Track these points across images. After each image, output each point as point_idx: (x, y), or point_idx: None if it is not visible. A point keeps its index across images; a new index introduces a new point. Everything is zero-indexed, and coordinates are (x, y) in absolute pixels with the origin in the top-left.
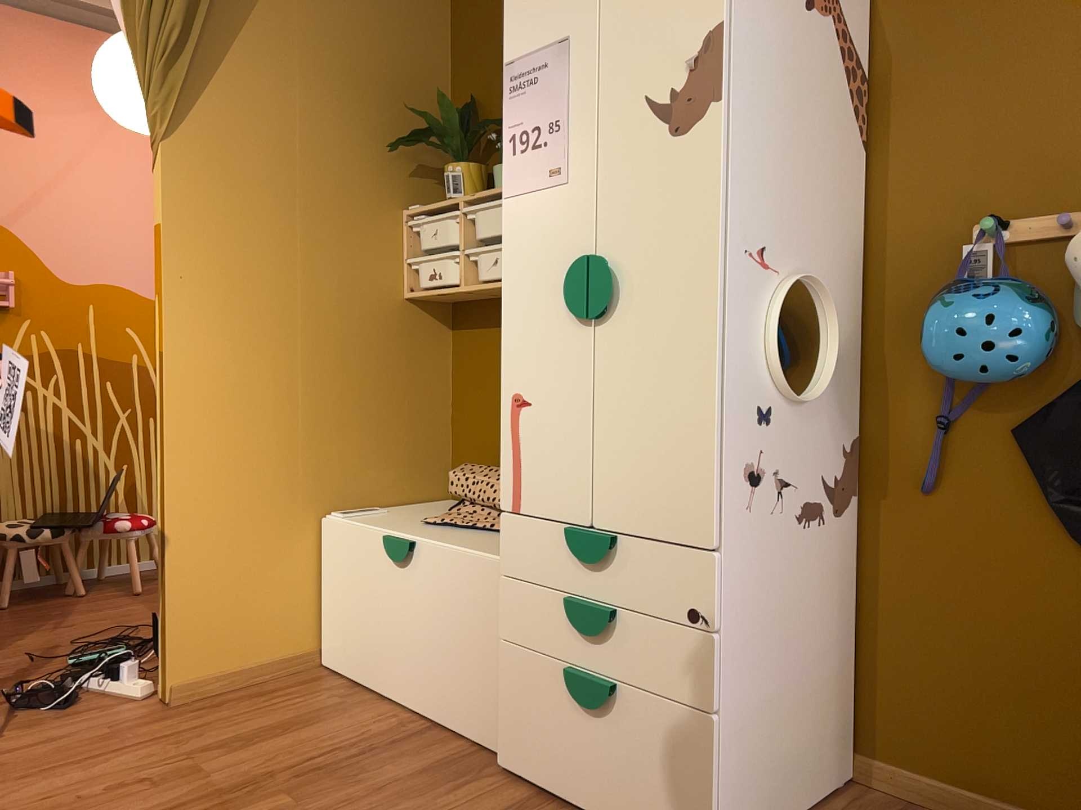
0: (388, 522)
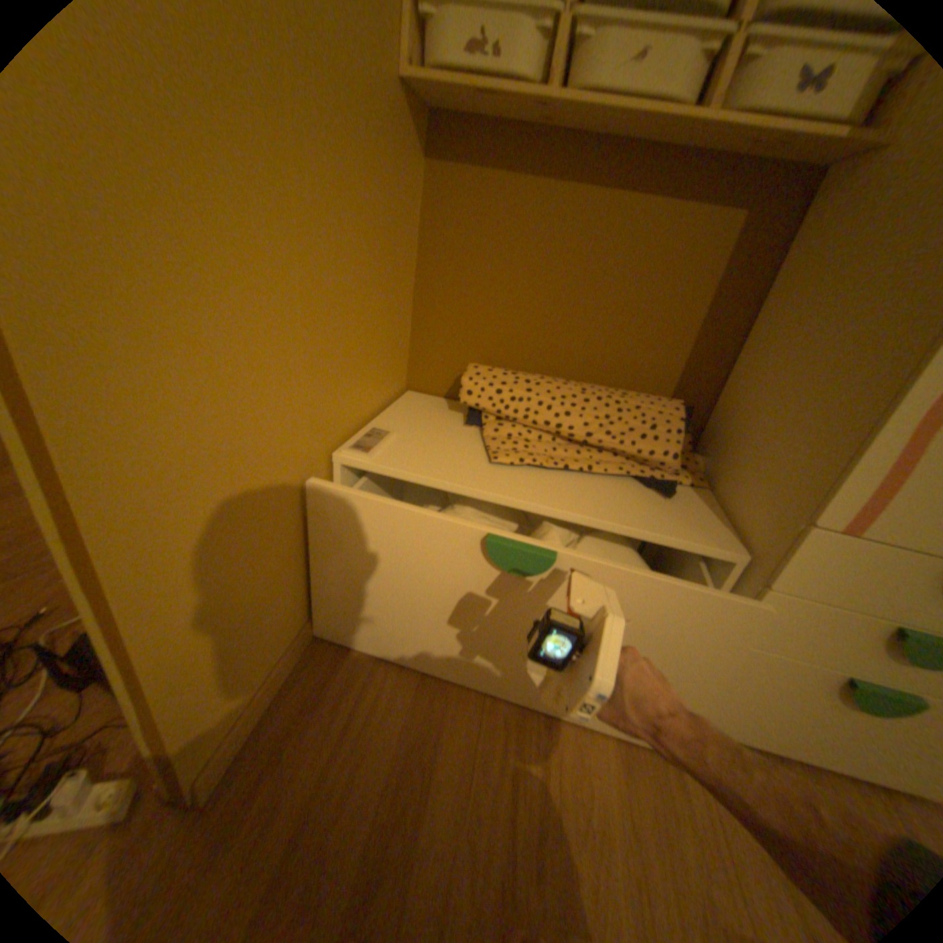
0: (446, 462)
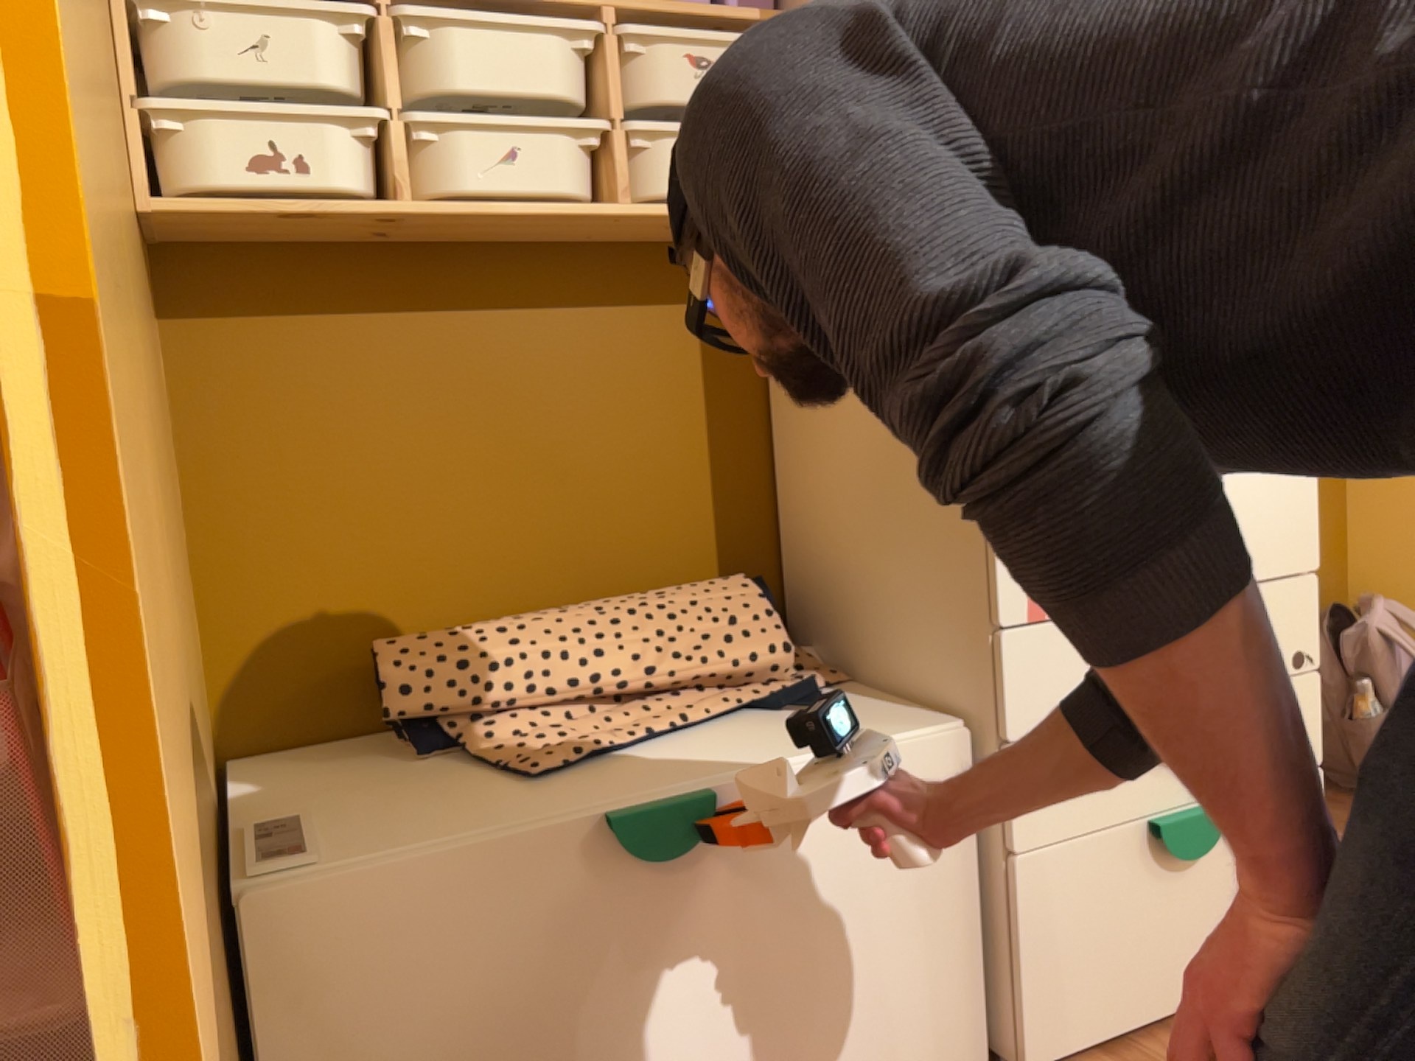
0: (458, 813)
